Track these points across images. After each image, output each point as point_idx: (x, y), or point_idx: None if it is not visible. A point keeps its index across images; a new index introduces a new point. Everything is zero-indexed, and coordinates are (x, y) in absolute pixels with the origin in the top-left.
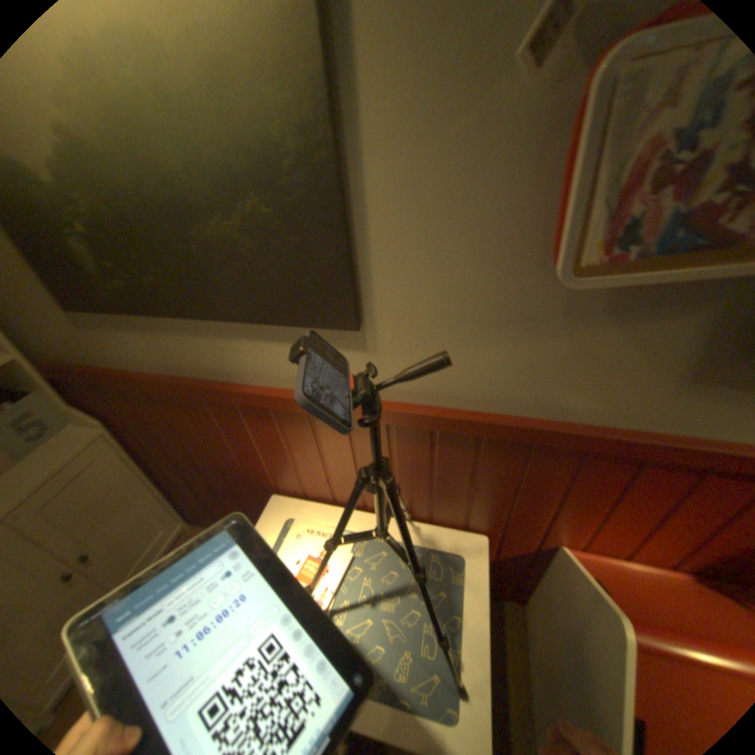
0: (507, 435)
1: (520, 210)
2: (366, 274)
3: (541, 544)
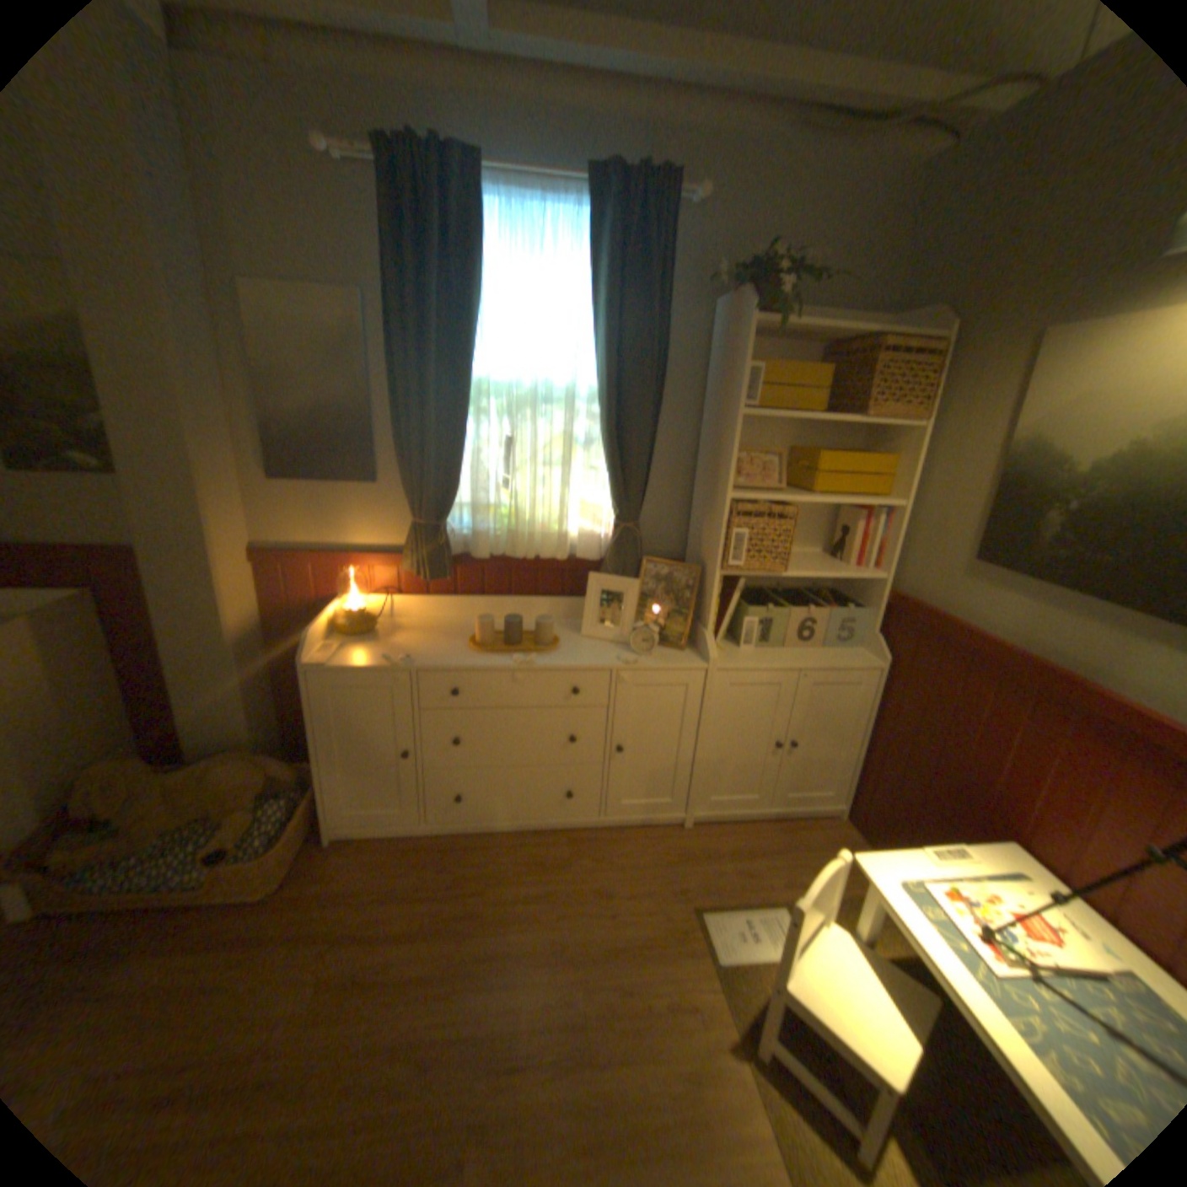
0: None
1: None
2: None
3: None
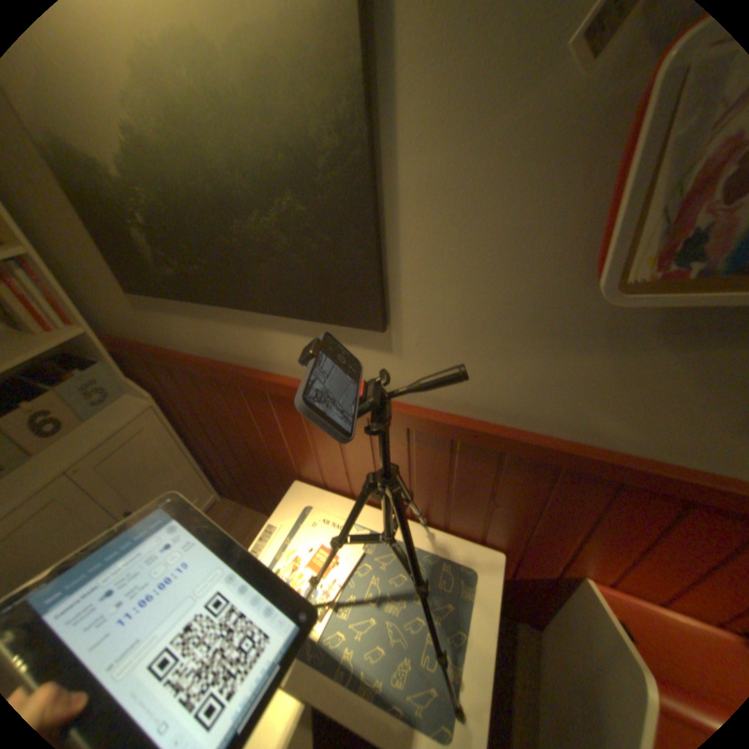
0: (532, 454)
1: (564, 215)
2: (394, 275)
3: (563, 572)
